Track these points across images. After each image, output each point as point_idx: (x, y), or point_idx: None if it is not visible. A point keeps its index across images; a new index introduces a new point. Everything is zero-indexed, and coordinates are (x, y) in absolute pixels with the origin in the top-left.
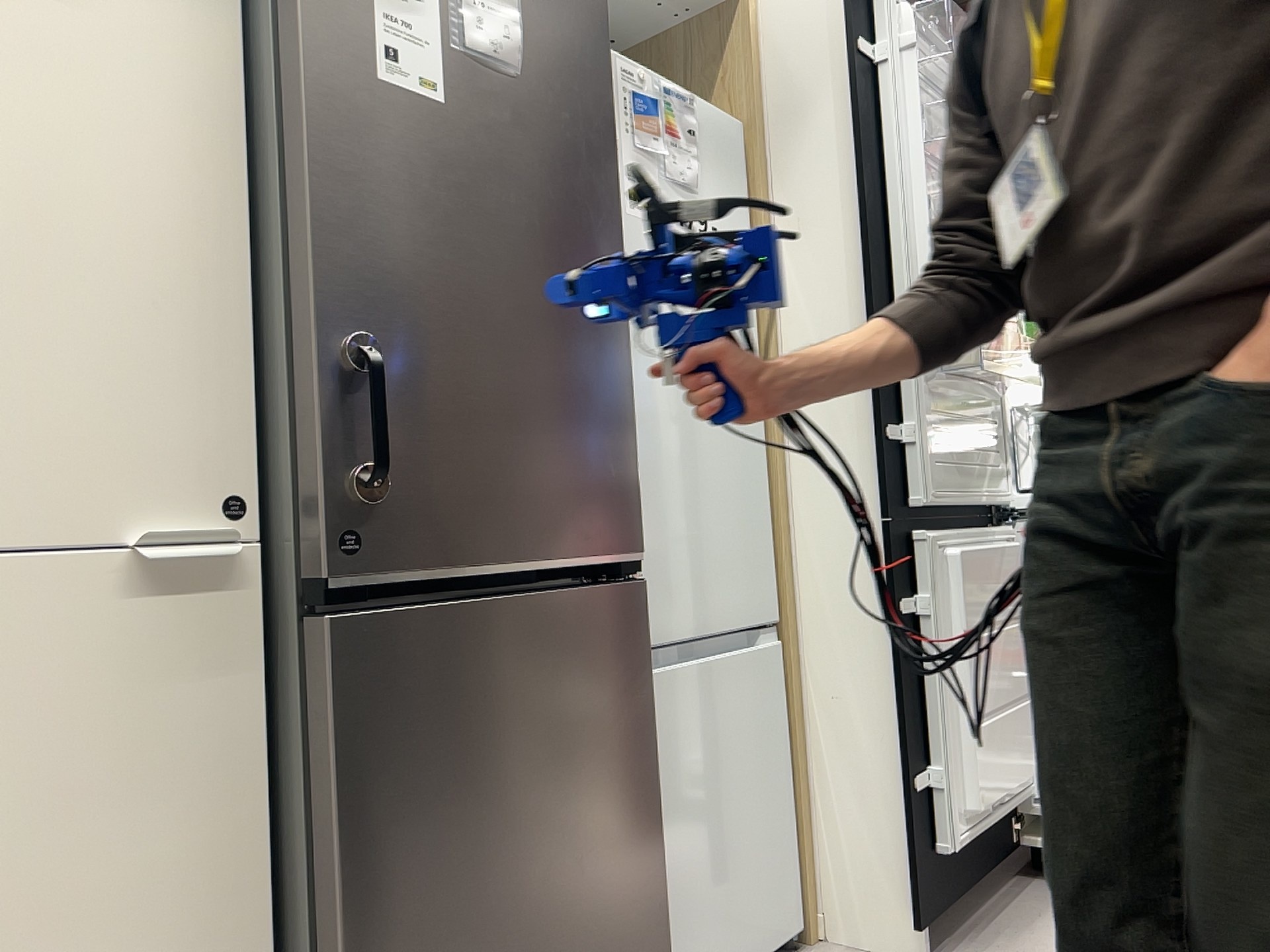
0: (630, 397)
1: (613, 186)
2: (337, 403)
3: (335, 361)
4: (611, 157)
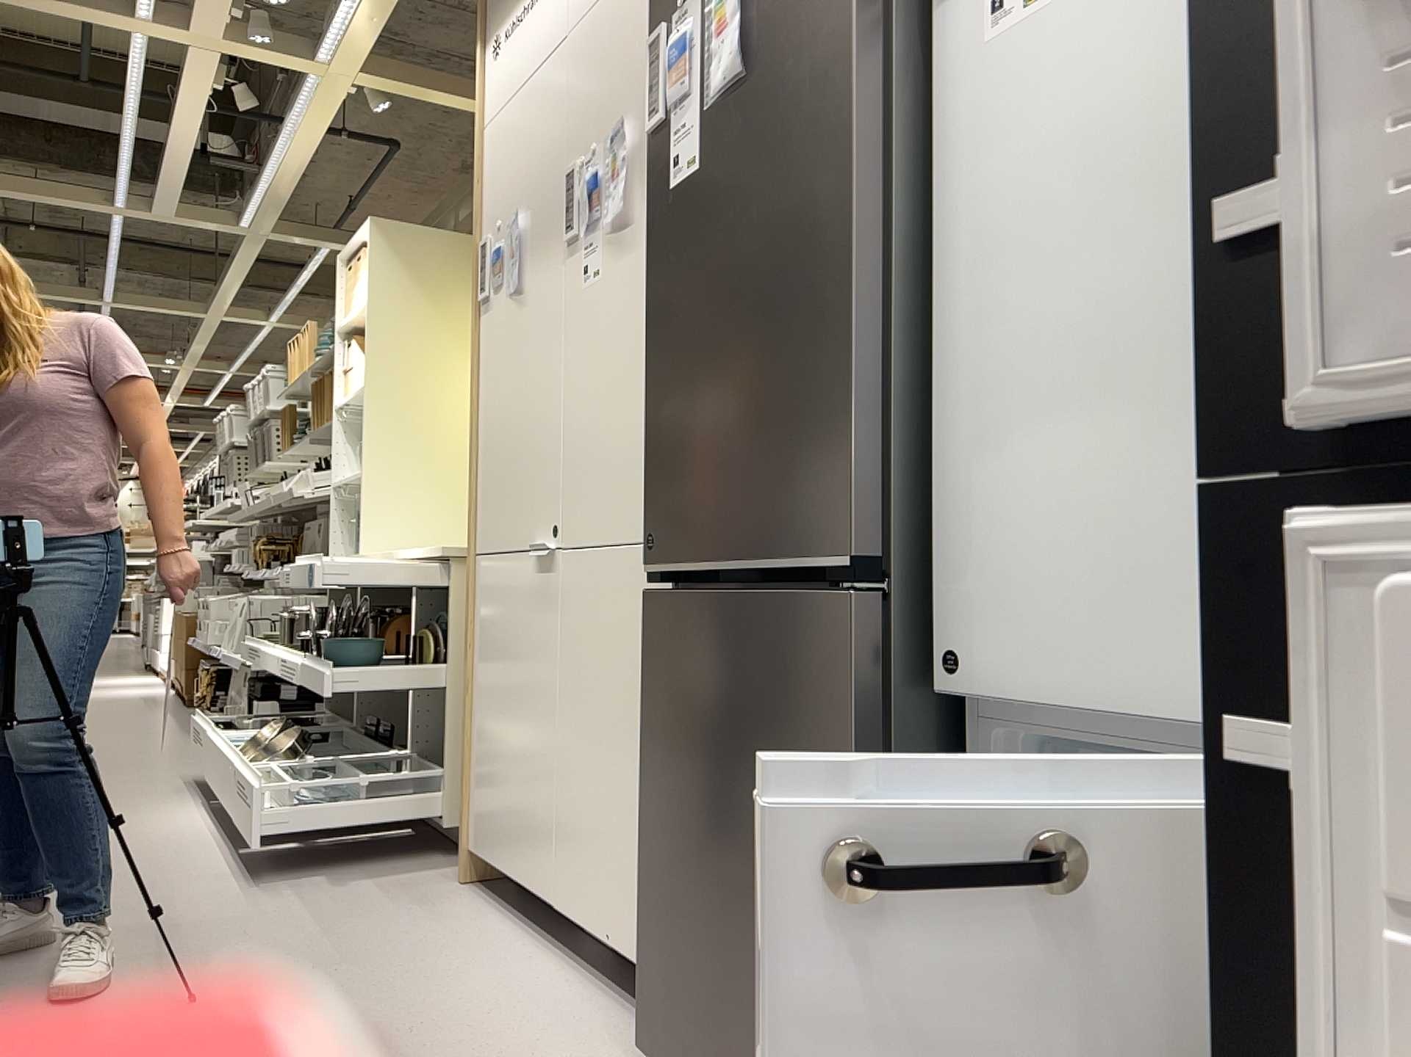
0: (851, 357)
1: (846, 88)
2: (651, 445)
3: (651, 415)
4: (846, 49)
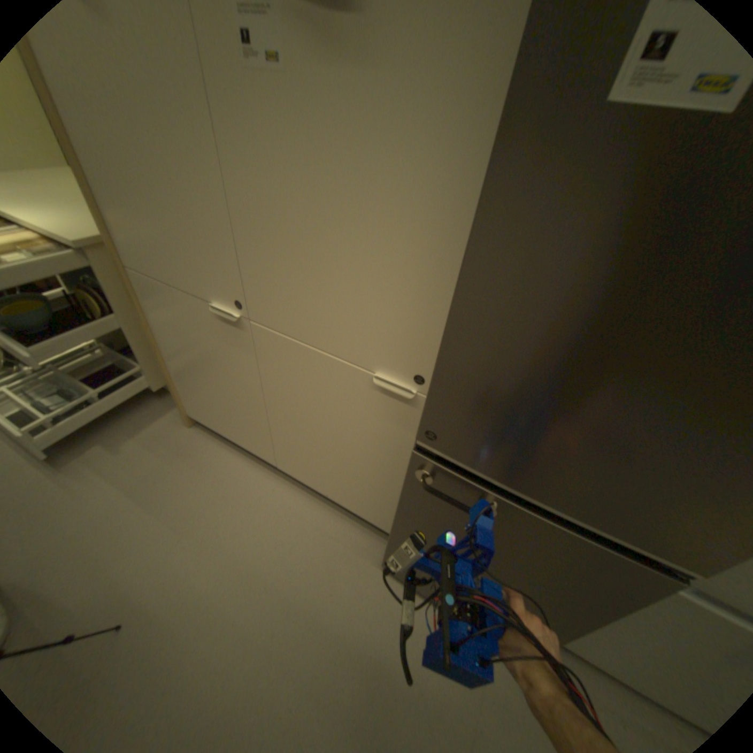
0: None
1: None
2: (446, 377)
3: (453, 356)
4: None
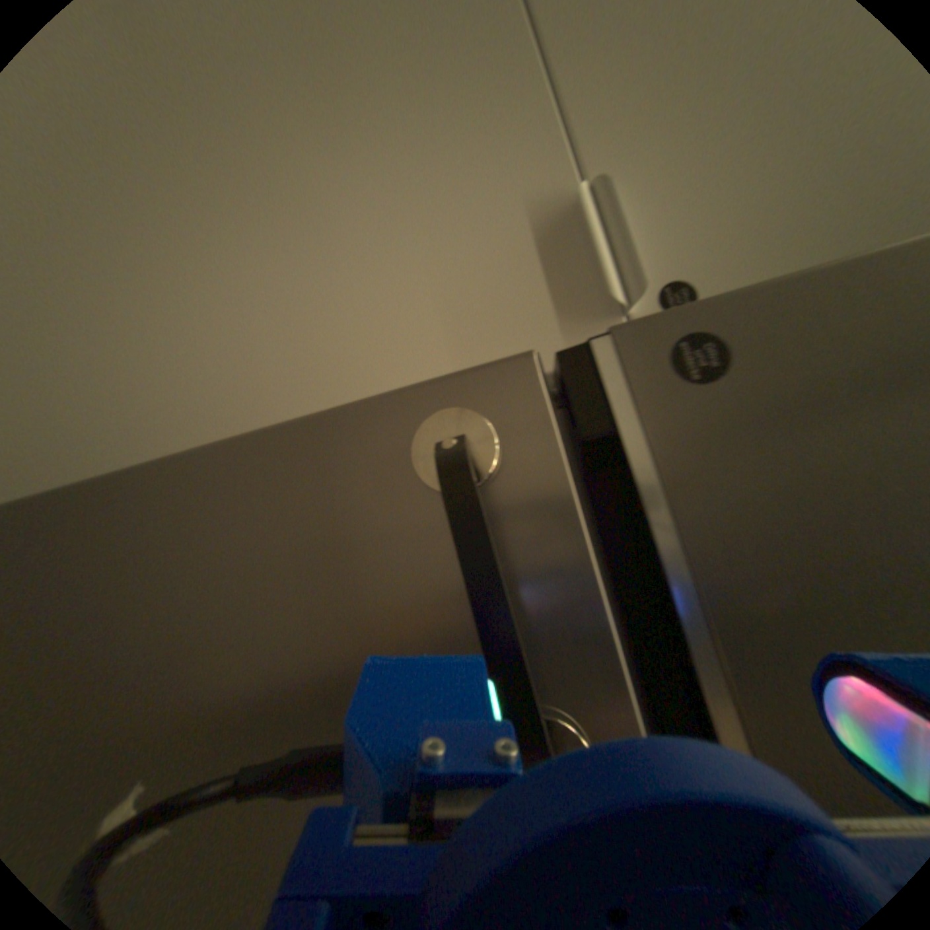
0: None
1: None
2: None
3: None
4: None
